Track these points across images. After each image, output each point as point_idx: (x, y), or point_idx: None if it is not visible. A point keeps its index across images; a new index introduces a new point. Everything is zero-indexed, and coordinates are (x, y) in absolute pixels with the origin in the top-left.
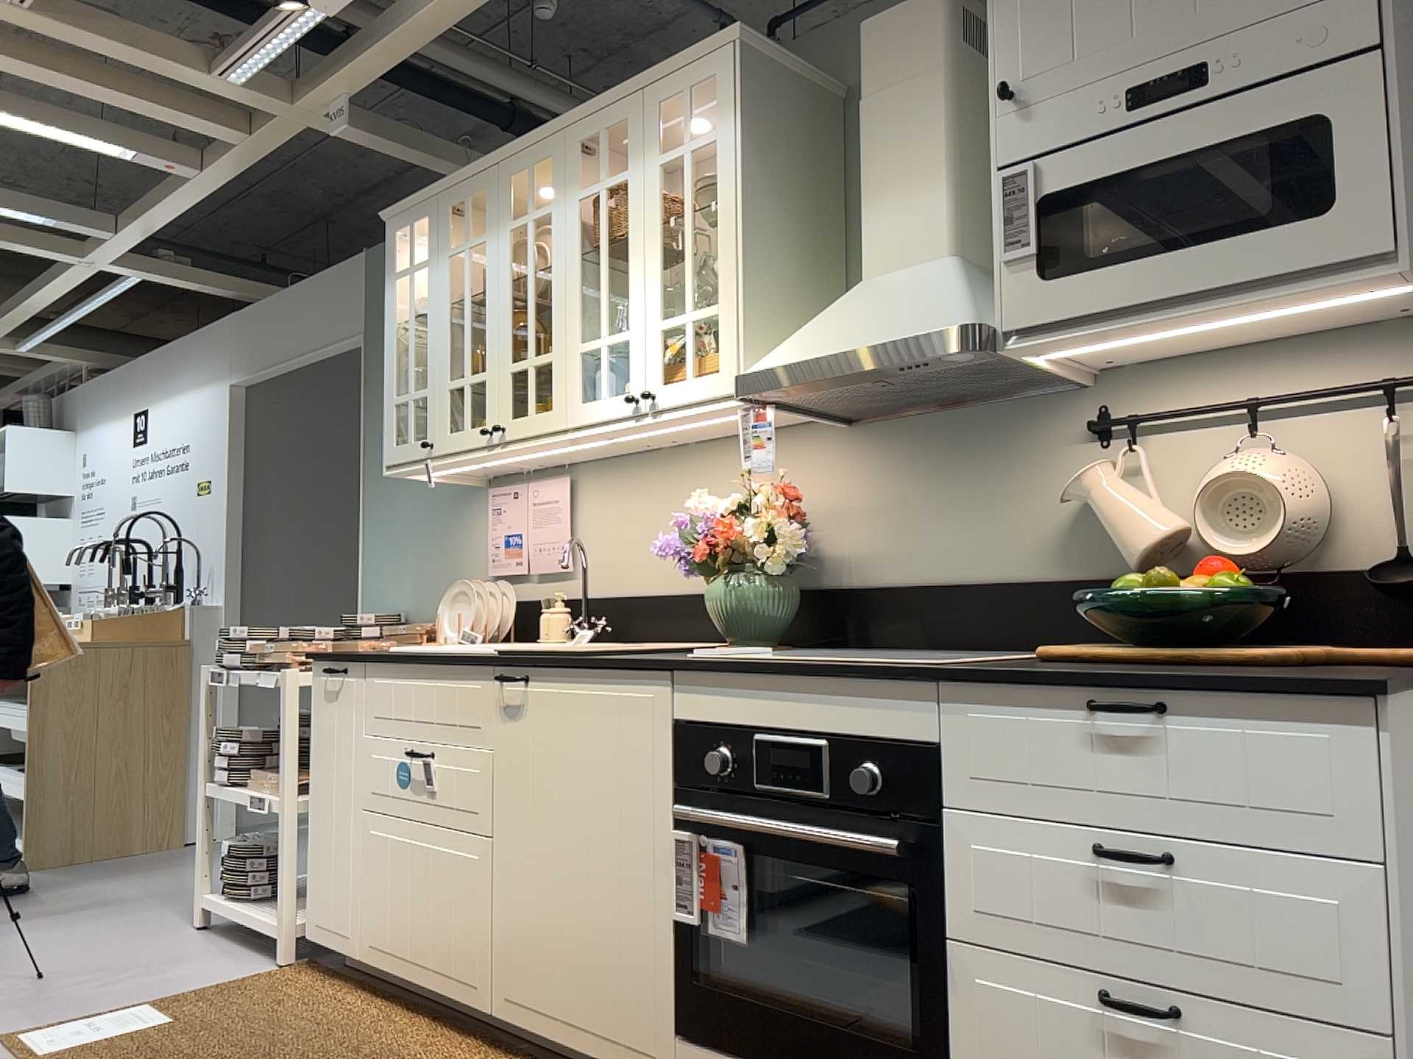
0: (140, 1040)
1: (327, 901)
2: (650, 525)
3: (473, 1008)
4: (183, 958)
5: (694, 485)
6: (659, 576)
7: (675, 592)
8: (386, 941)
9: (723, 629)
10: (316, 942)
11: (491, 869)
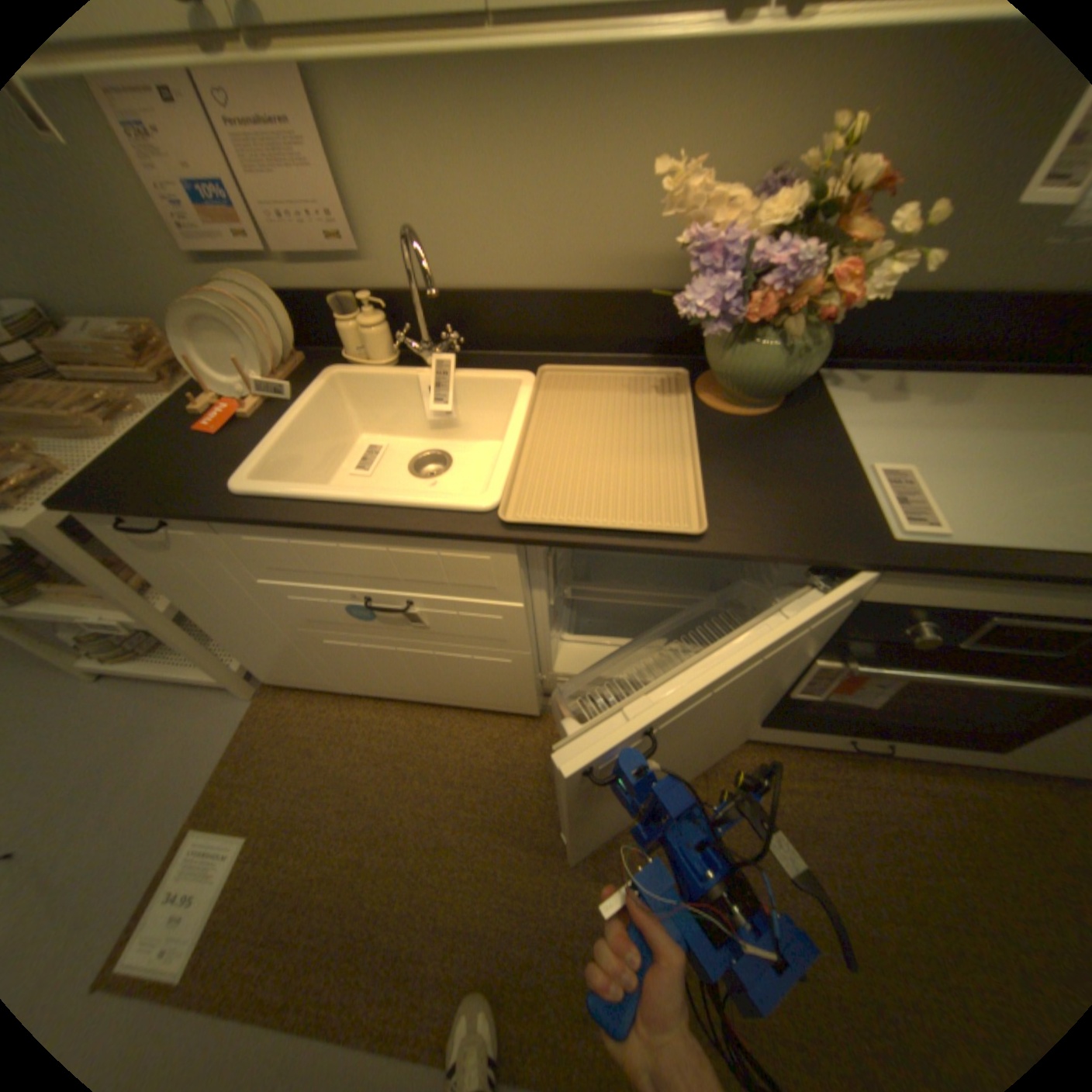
0: (251, 887)
1: (282, 672)
2: (498, 180)
3: (518, 714)
4: (136, 738)
5: (588, 109)
6: (522, 263)
7: (554, 286)
8: (388, 690)
9: (735, 385)
10: (281, 686)
11: (533, 667)
